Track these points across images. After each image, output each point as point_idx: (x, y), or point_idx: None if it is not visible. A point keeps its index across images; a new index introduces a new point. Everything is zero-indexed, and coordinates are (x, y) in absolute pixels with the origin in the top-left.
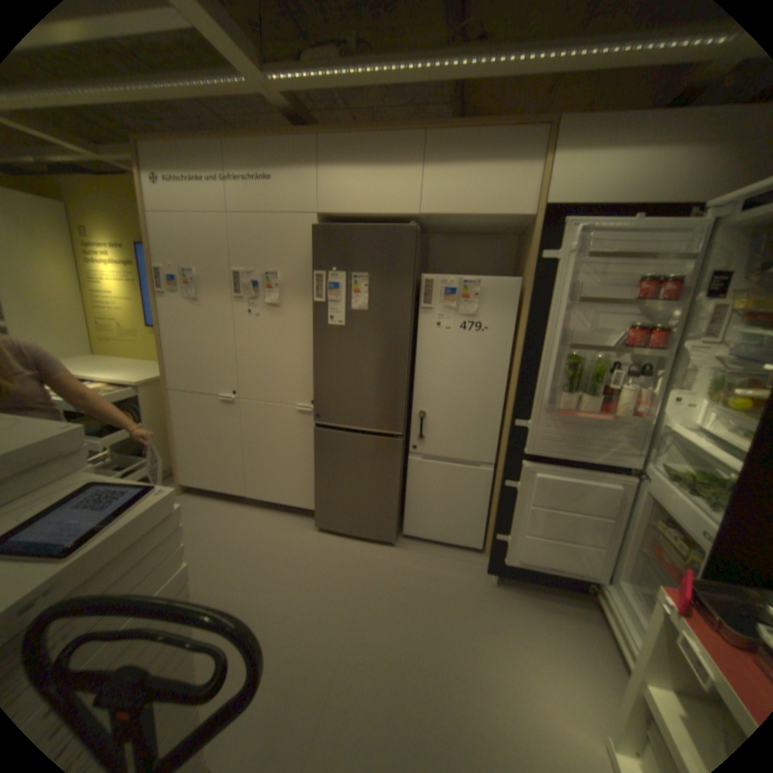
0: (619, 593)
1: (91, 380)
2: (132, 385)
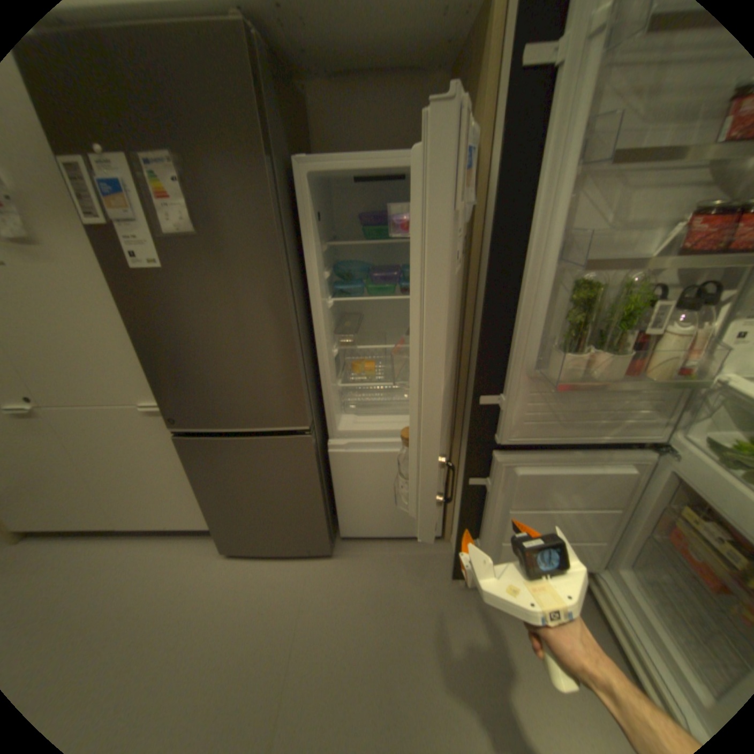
0: (617, 582)
1: None
2: None
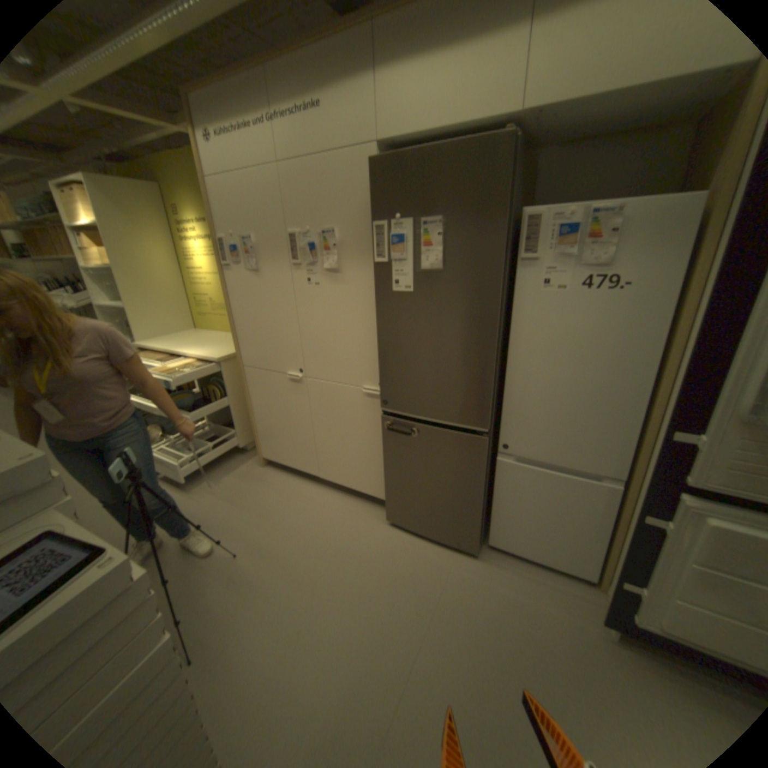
0: None
1: (186, 356)
2: (217, 360)
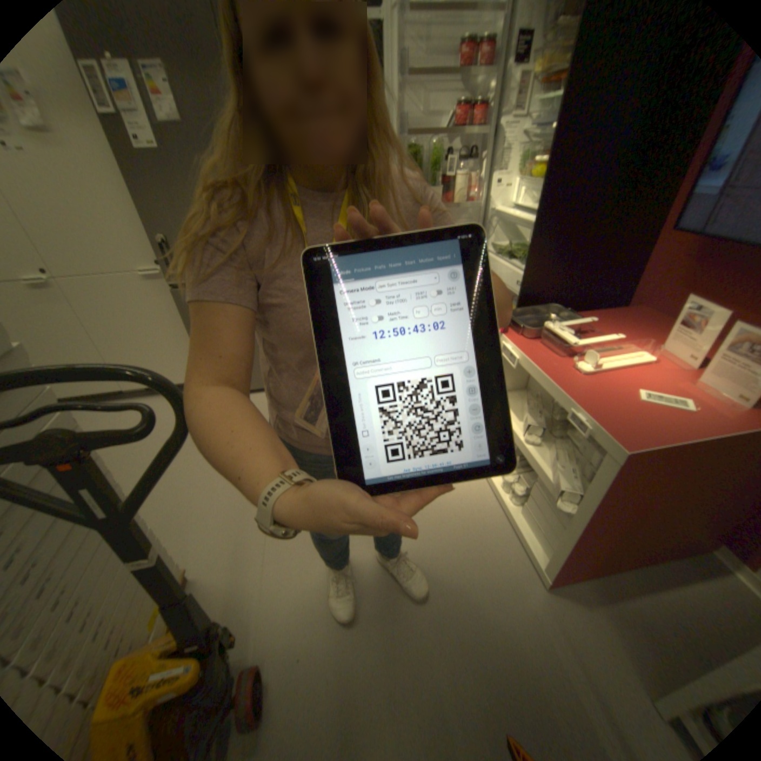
0: None
1: None
2: None
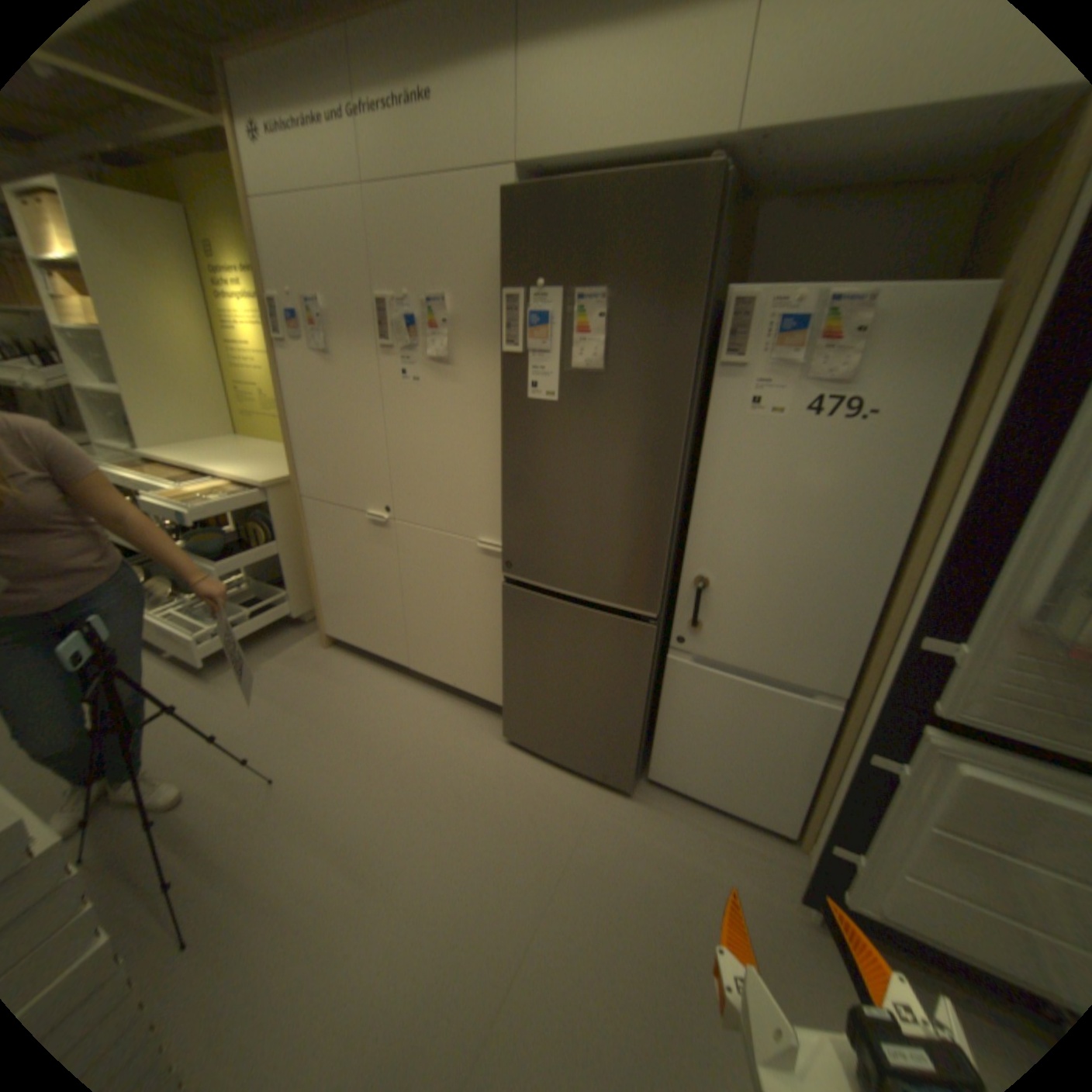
0: None
1: (217, 475)
2: (264, 484)
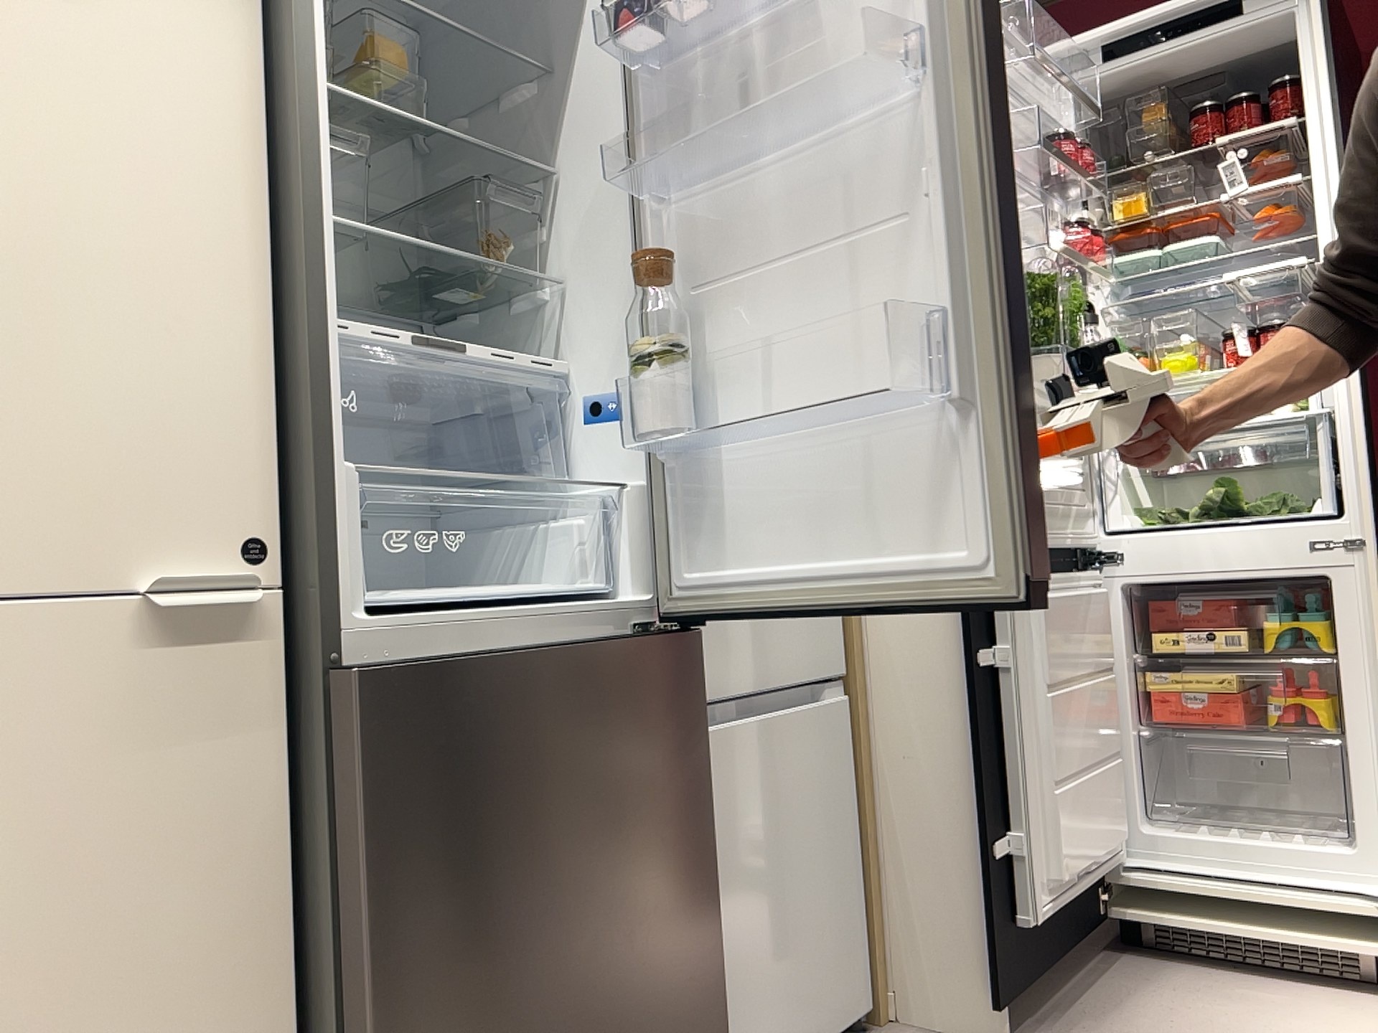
0: (1155, 850)
1: None
2: None
